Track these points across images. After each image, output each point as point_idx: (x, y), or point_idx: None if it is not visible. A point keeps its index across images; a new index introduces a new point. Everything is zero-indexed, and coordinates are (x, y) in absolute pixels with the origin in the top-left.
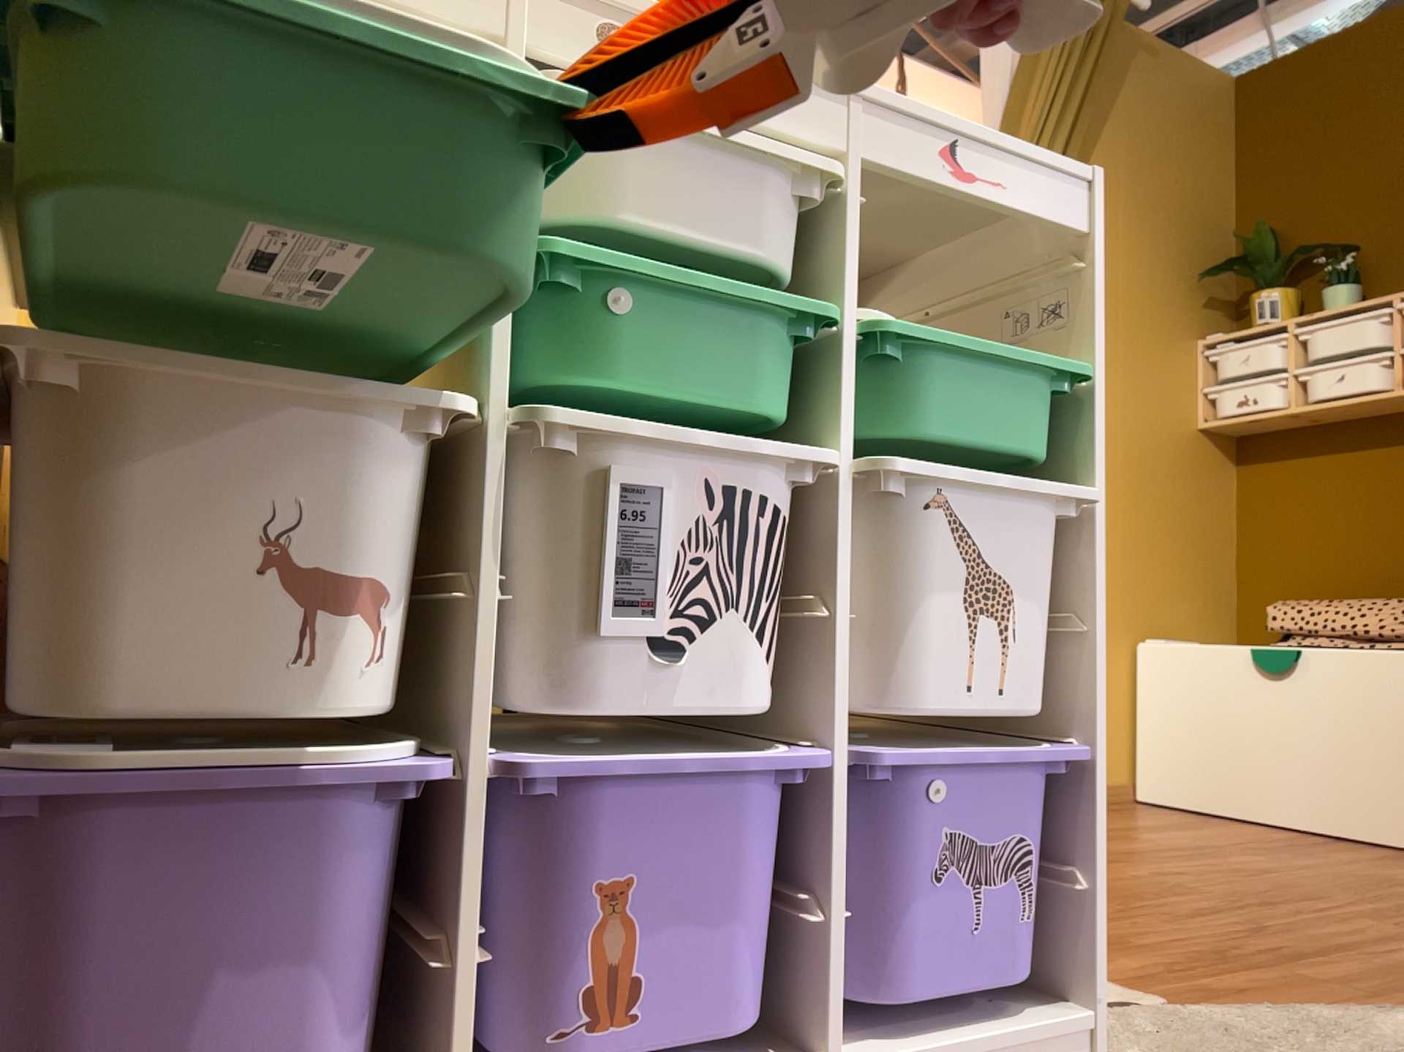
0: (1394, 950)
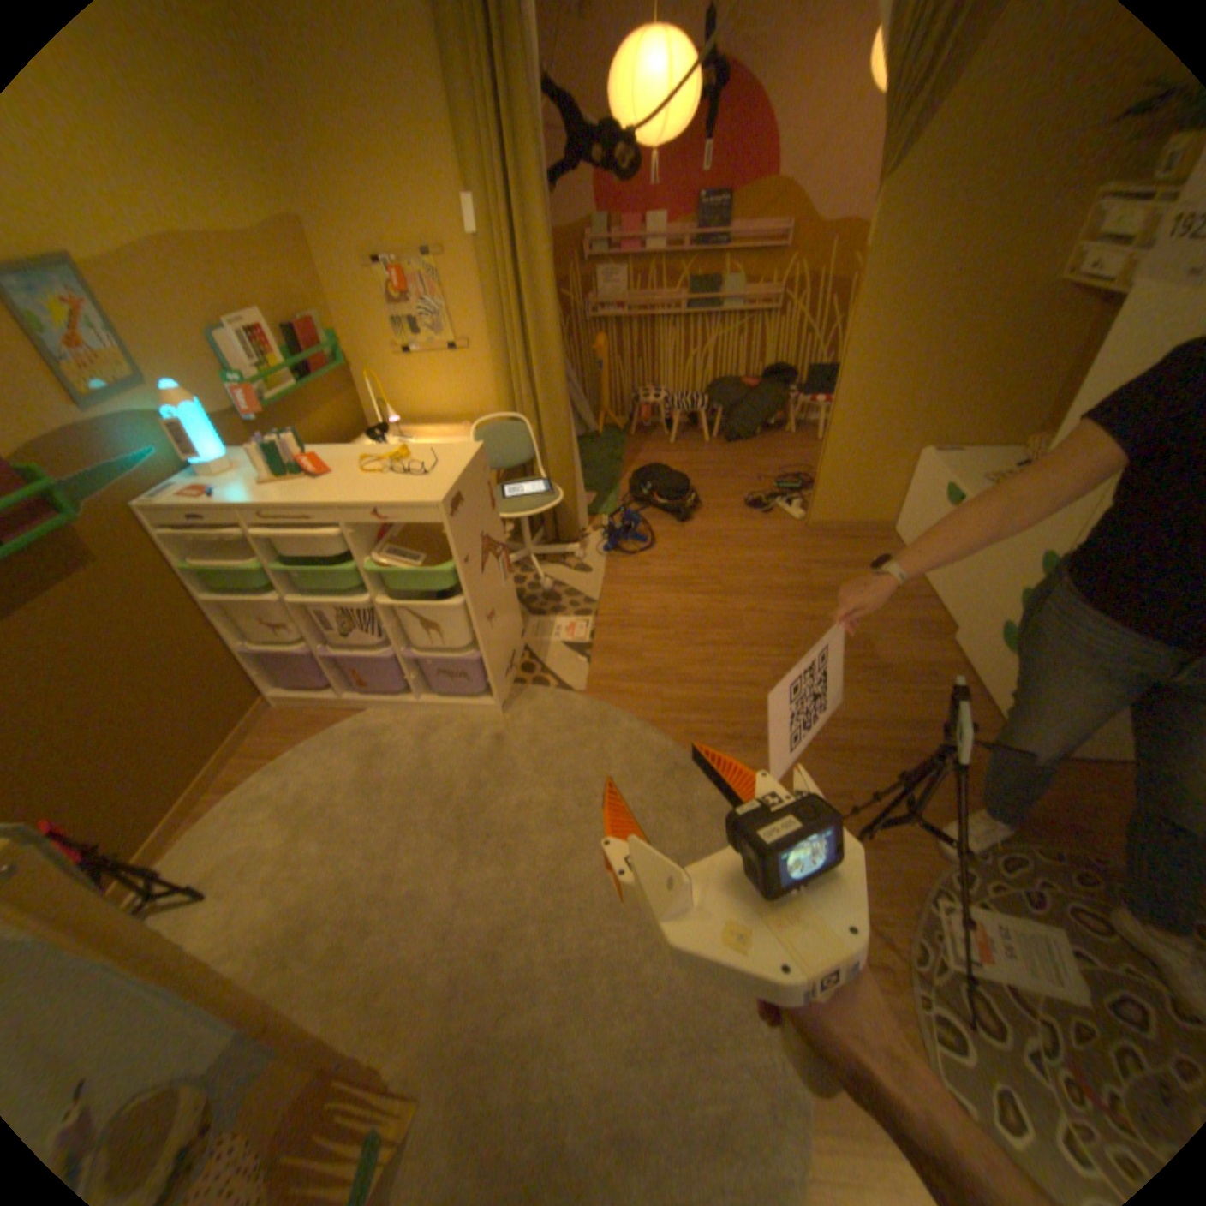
0: (724, 697)
